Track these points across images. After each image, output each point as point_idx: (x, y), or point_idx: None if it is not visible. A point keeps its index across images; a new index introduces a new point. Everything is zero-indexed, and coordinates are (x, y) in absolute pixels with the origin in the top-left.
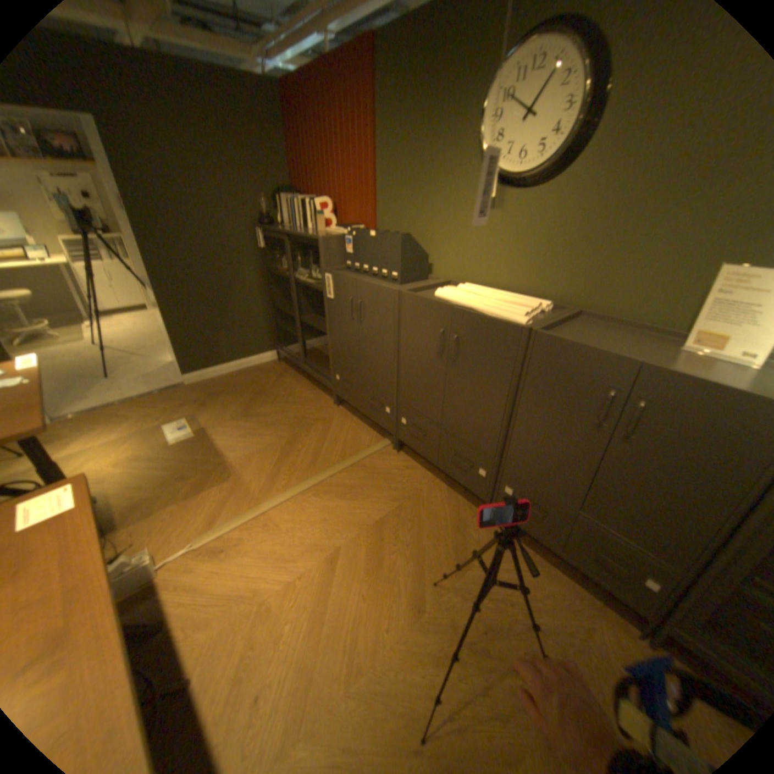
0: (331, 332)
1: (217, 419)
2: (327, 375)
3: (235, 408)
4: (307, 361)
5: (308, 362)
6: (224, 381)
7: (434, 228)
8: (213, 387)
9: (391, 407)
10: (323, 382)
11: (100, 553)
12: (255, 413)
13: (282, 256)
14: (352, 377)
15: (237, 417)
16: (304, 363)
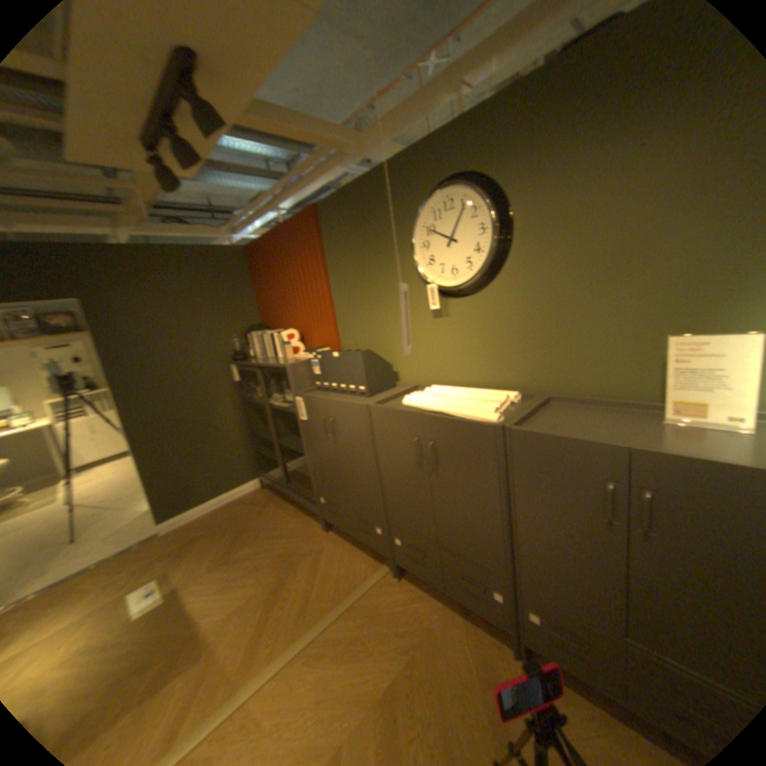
0: (308, 452)
1: (189, 573)
2: (310, 498)
3: (210, 556)
4: (288, 485)
5: (289, 486)
6: (200, 523)
7: (391, 340)
8: (188, 533)
9: (380, 528)
10: (307, 507)
11: None
12: (233, 558)
13: (256, 384)
14: (335, 498)
15: (211, 567)
16: (285, 488)
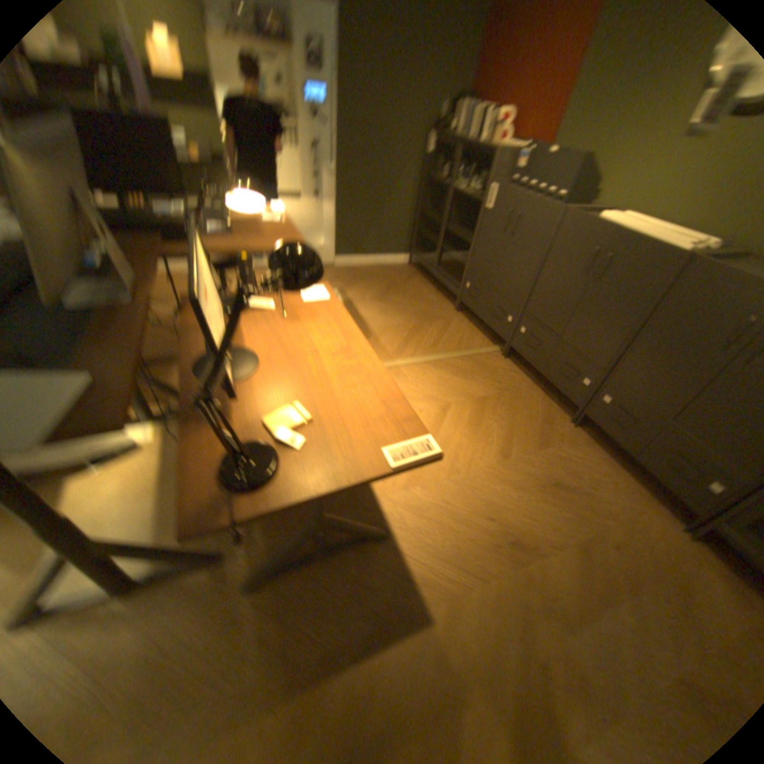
0: (475, 242)
1: (358, 297)
2: (454, 283)
3: (372, 294)
4: (437, 268)
5: (438, 269)
6: (362, 271)
7: (615, 153)
8: (354, 274)
9: (512, 318)
10: (449, 289)
11: (351, 324)
12: (387, 301)
13: (441, 165)
14: (481, 287)
15: (373, 300)
16: (434, 270)
